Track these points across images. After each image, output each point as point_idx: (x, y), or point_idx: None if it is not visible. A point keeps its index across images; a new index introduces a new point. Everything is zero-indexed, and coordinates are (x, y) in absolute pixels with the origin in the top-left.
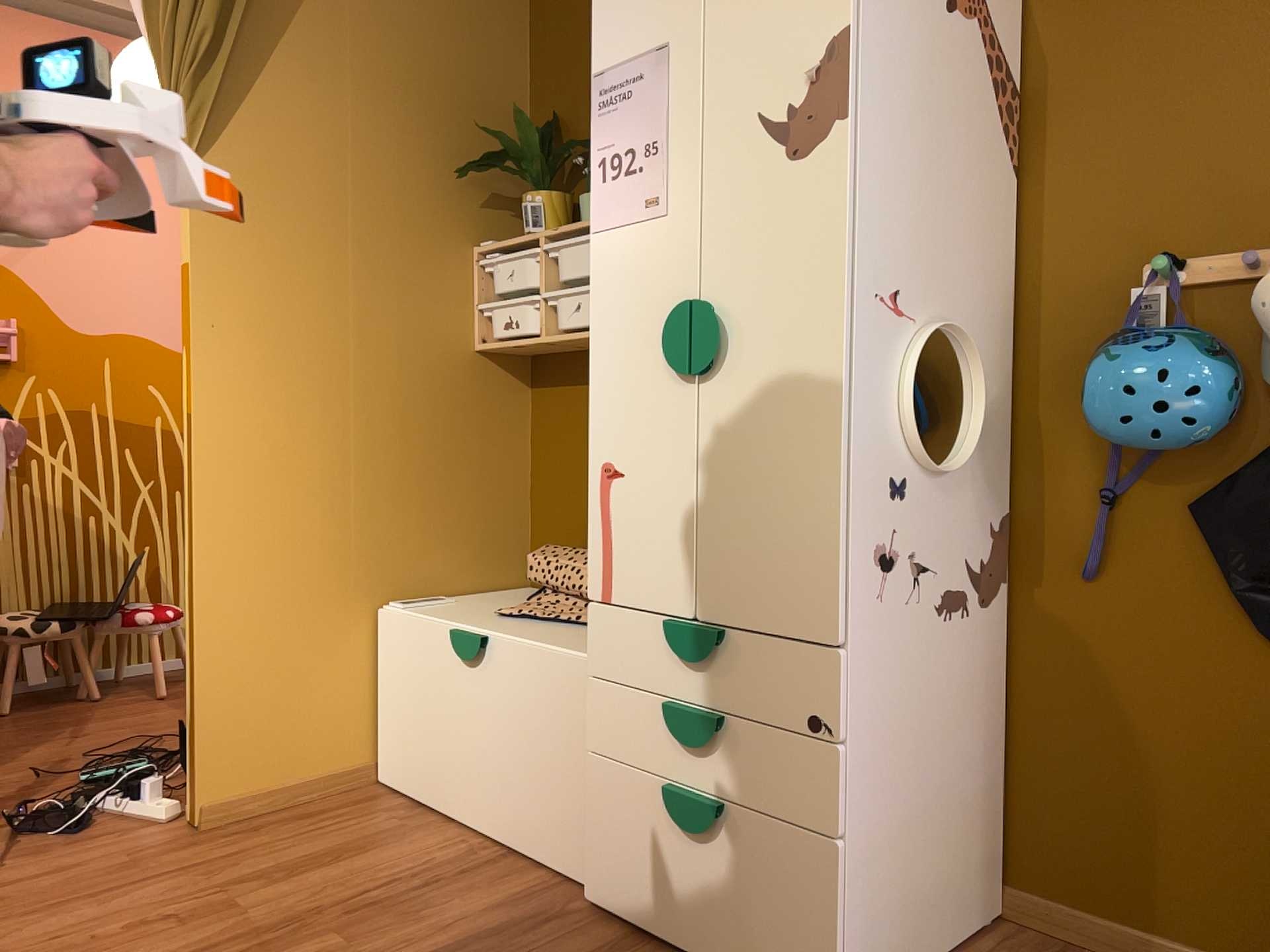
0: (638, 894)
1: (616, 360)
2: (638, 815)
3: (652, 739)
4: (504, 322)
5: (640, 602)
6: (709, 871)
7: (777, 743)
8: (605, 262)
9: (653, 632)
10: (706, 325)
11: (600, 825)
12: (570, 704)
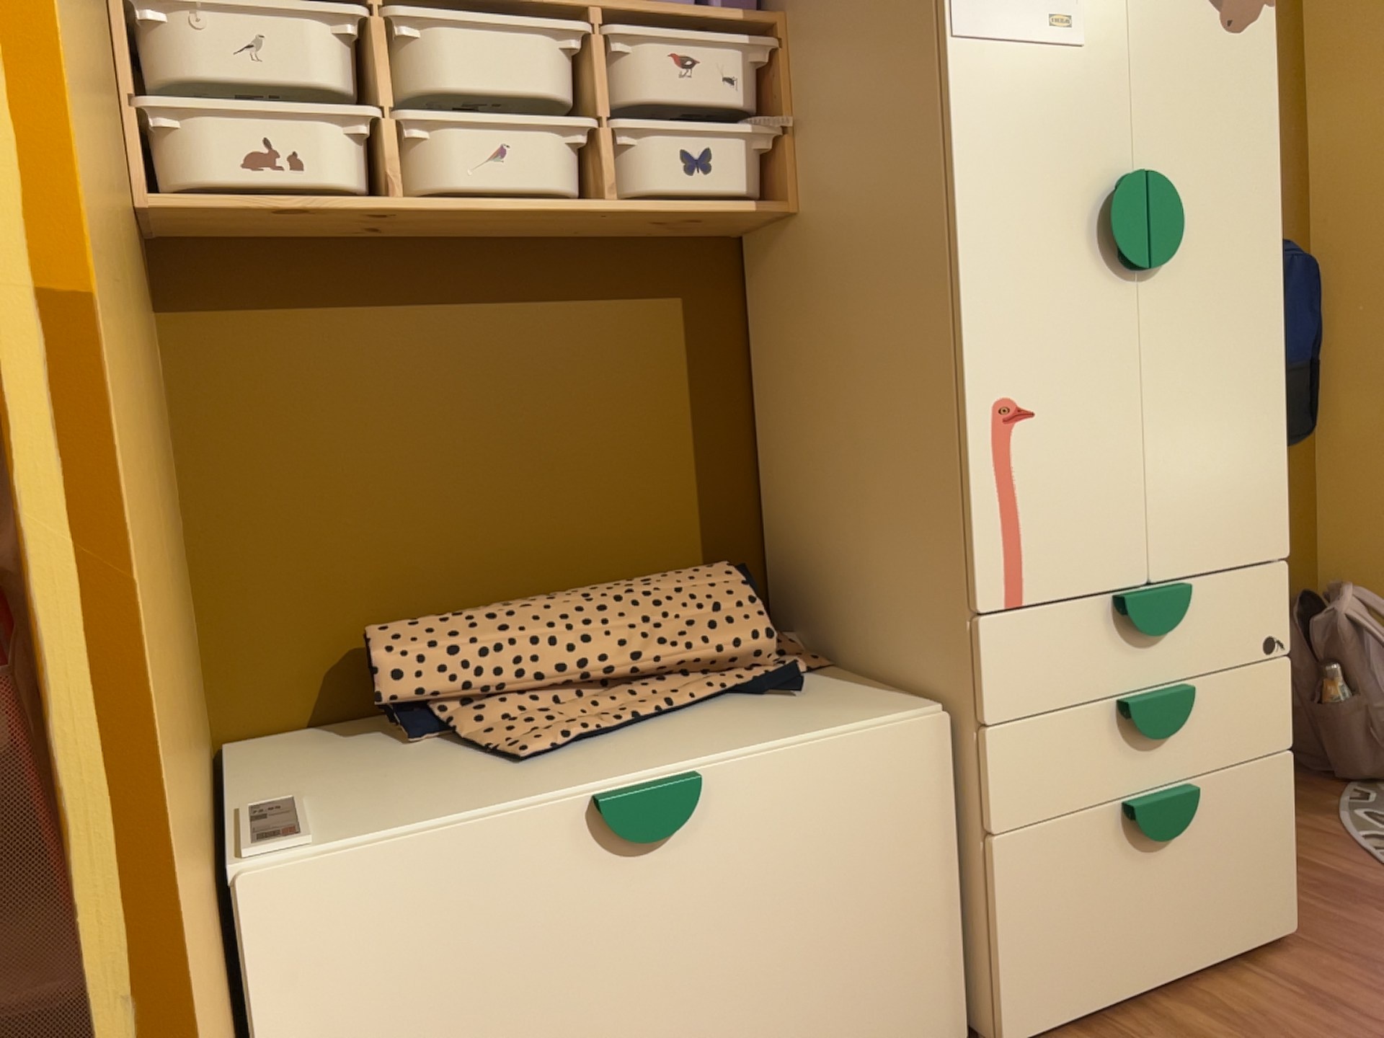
0: (1089, 970)
1: (1010, 246)
2: (1084, 869)
3: (1096, 760)
4: (244, 155)
5: (1071, 586)
6: (1176, 870)
7: (1237, 682)
8: (981, 91)
9: (1089, 620)
10: (1168, 208)
11: (1026, 924)
12: (905, 796)
